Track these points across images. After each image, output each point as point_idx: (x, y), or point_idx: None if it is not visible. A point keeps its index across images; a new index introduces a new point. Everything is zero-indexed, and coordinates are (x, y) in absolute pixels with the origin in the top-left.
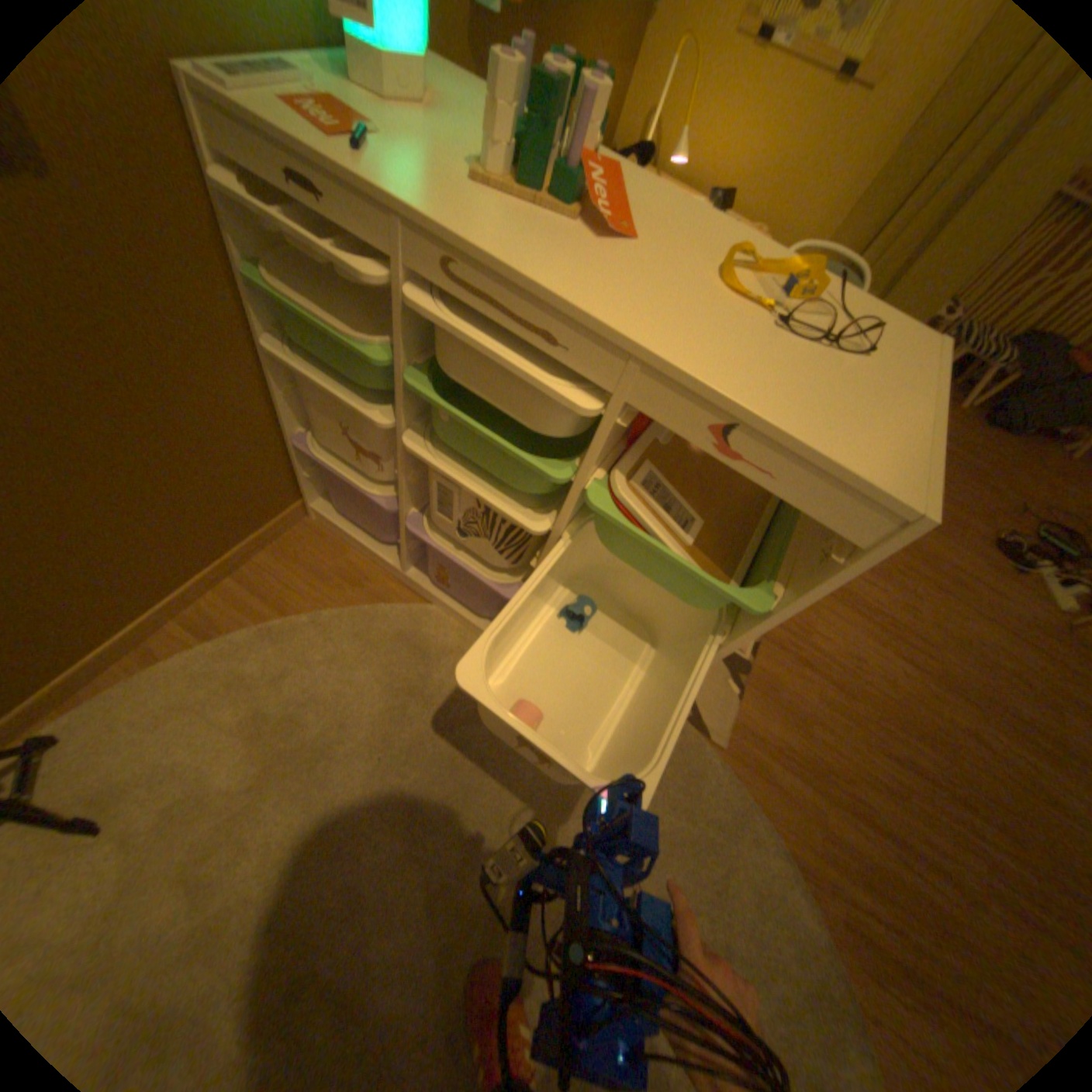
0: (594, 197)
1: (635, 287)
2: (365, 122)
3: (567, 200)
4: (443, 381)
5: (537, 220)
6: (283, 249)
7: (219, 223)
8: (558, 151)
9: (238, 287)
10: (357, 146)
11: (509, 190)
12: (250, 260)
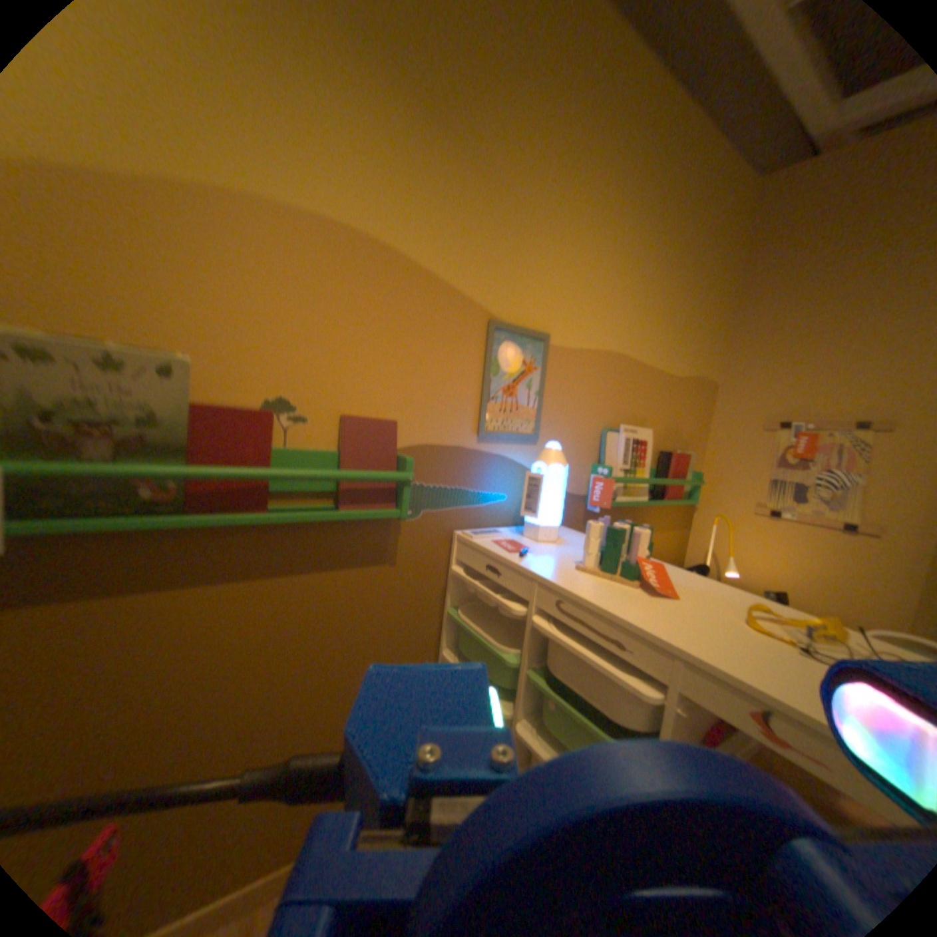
0: (651, 581)
1: (679, 624)
2: (529, 550)
3: (634, 581)
4: (554, 689)
5: (615, 589)
6: (473, 605)
7: (448, 591)
8: (627, 561)
9: (444, 622)
10: (524, 558)
11: (599, 576)
12: (456, 609)
